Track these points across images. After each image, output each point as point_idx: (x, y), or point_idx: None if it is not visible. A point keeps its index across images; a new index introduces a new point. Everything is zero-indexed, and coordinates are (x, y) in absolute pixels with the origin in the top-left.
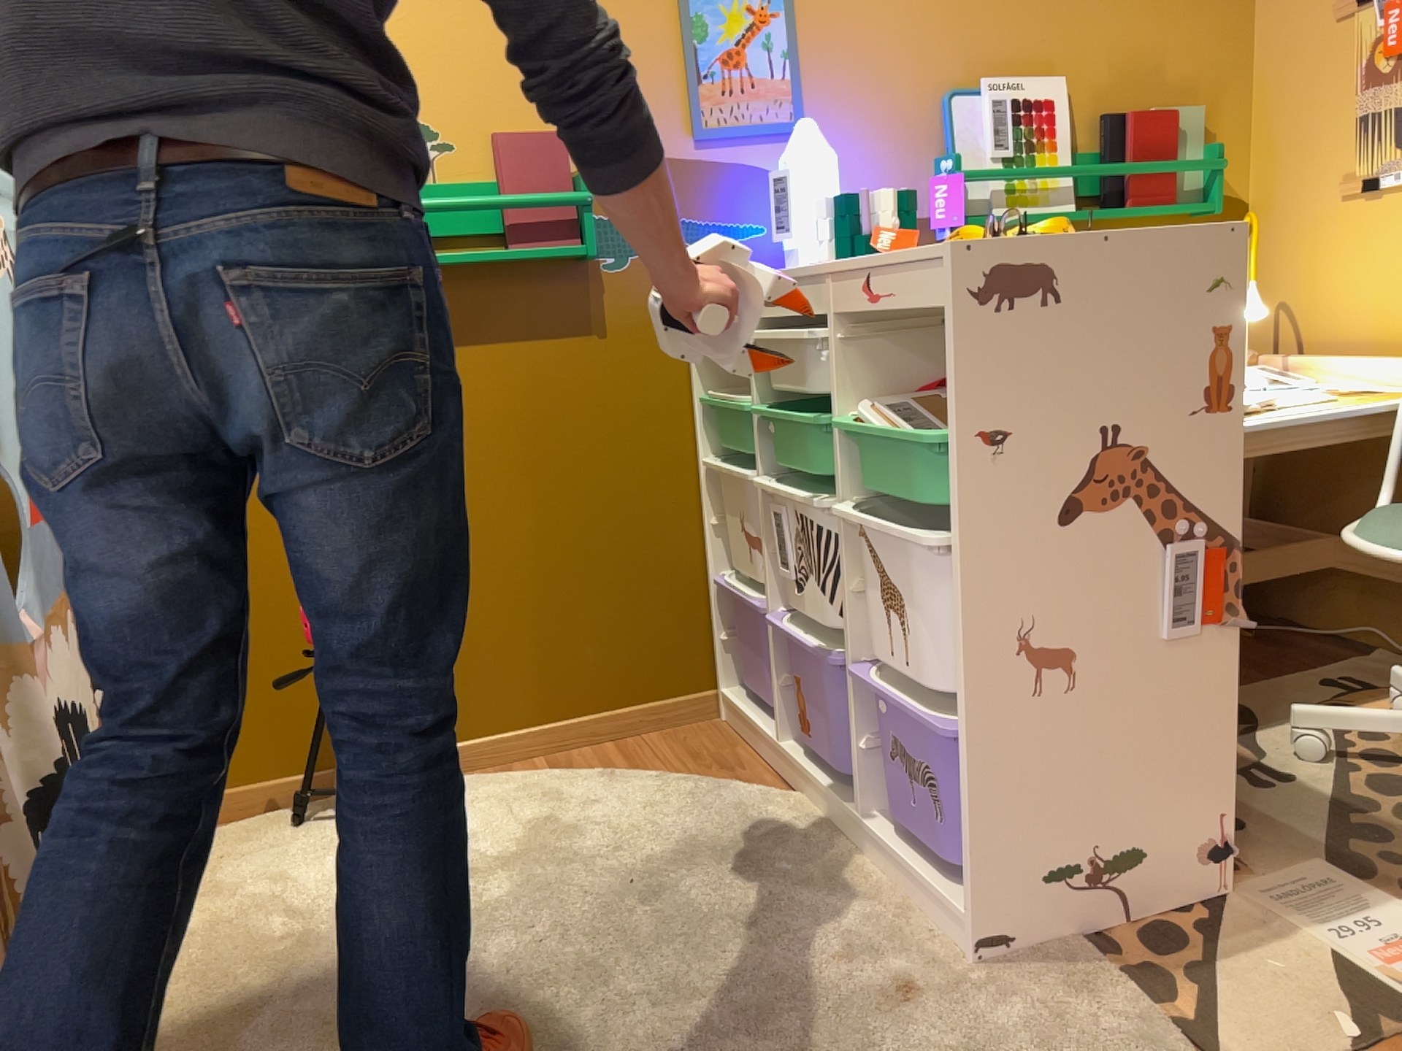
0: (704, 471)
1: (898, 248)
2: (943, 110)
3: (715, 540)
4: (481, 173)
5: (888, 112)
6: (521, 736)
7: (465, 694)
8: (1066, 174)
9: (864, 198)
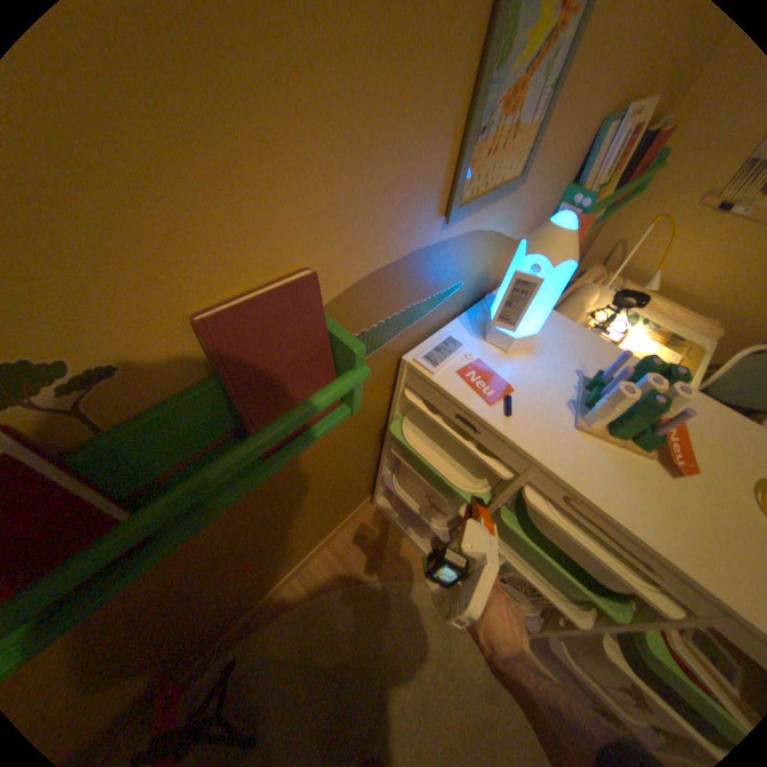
0: (390, 445)
1: (689, 457)
2: (598, 134)
3: (388, 463)
4: (187, 375)
5: (575, 142)
6: (284, 582)
7: (252, 600)
8: (620, 188)
9: (689, 415)
